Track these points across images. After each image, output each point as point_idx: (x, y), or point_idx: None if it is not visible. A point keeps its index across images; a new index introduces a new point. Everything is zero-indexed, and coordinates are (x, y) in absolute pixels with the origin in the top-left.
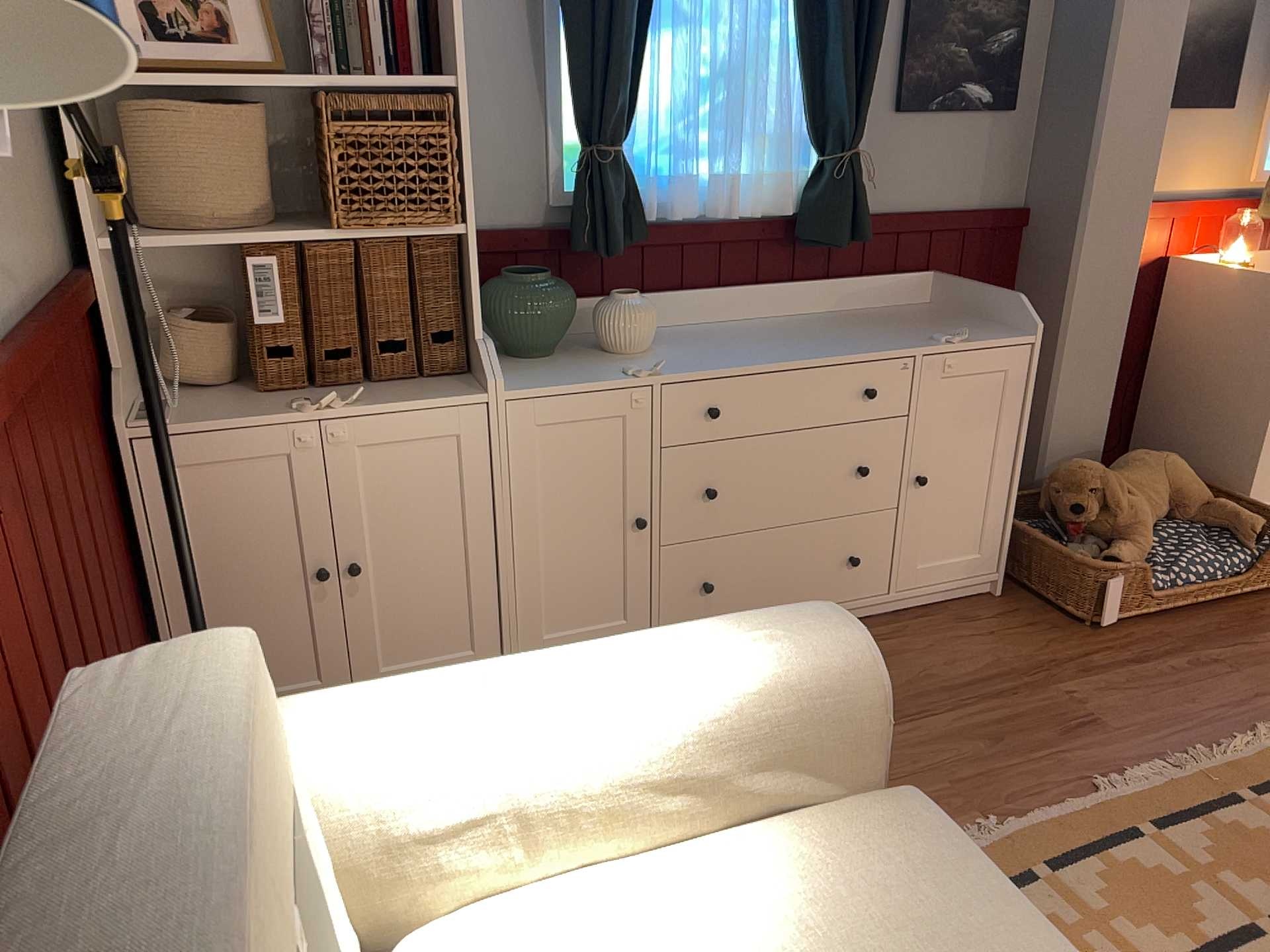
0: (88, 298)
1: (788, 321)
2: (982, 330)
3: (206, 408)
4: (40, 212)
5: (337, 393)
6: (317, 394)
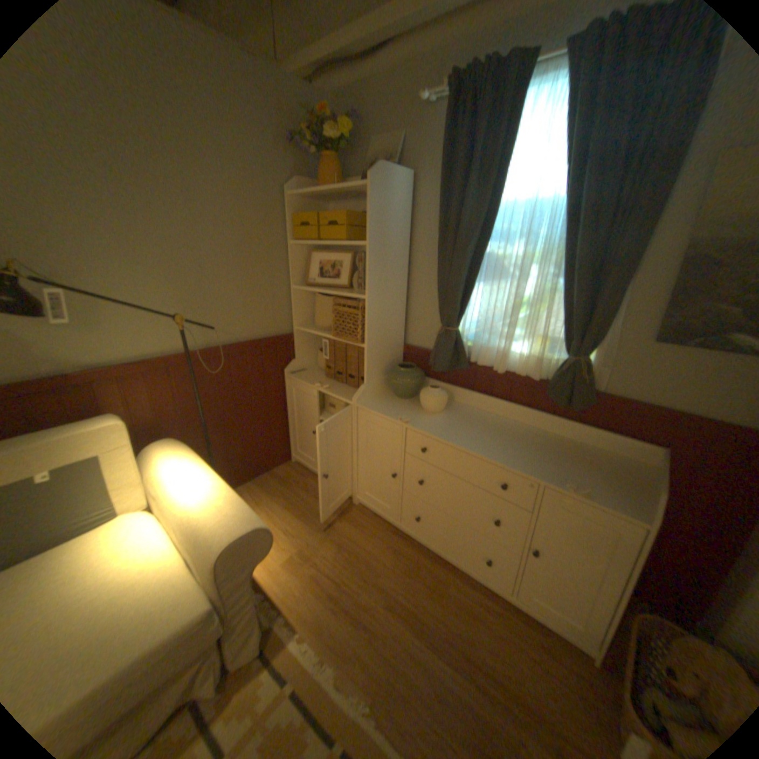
0: (283, 339)
1: (533, 432)
2: (625, 499)
3: (310, 375)
4: (271, 318)
5: (335, 384)
6: (333, 382)
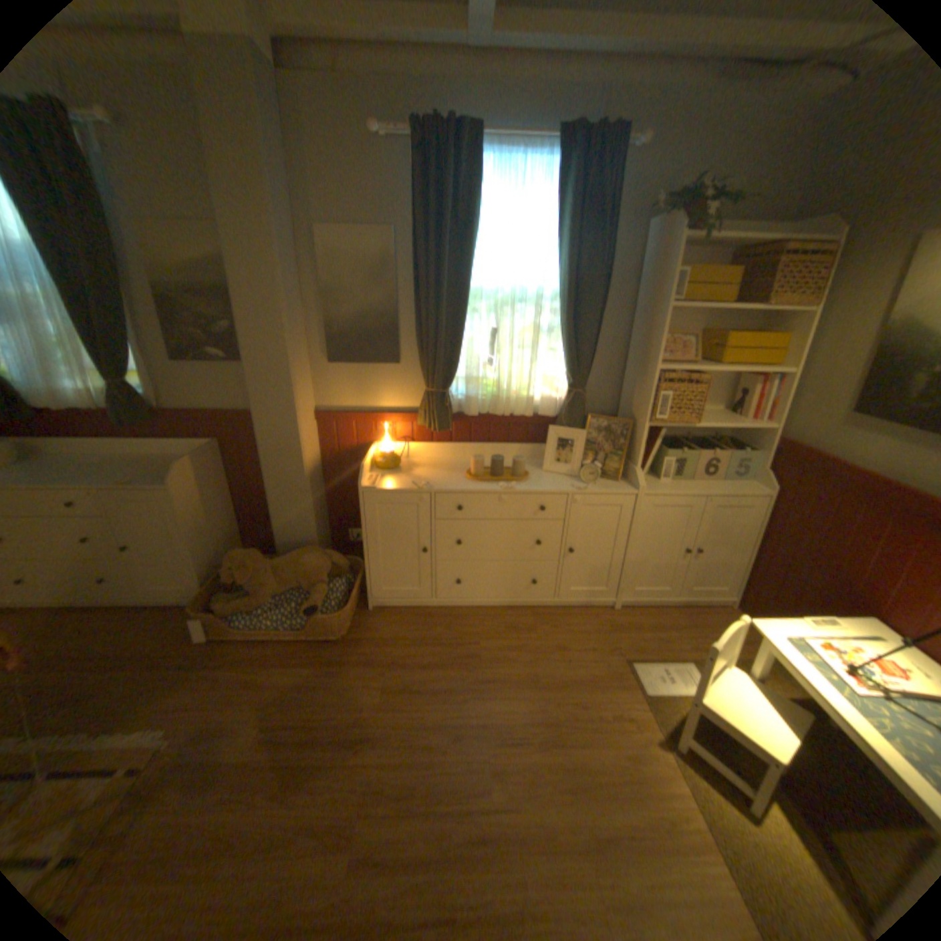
0: None
1: (119, 459)
2: (161, 479)
3: None
4: None
5: None
6: None
